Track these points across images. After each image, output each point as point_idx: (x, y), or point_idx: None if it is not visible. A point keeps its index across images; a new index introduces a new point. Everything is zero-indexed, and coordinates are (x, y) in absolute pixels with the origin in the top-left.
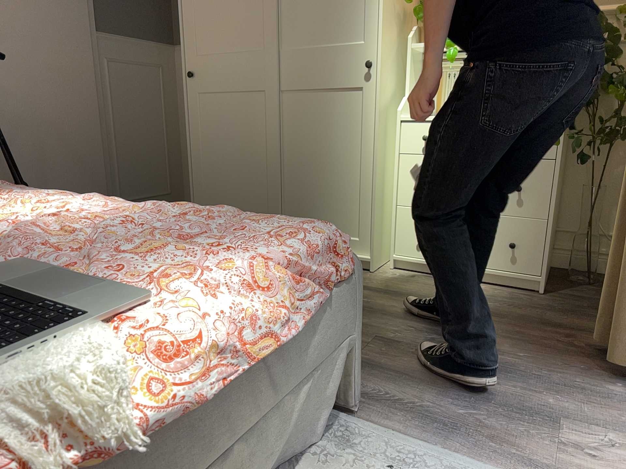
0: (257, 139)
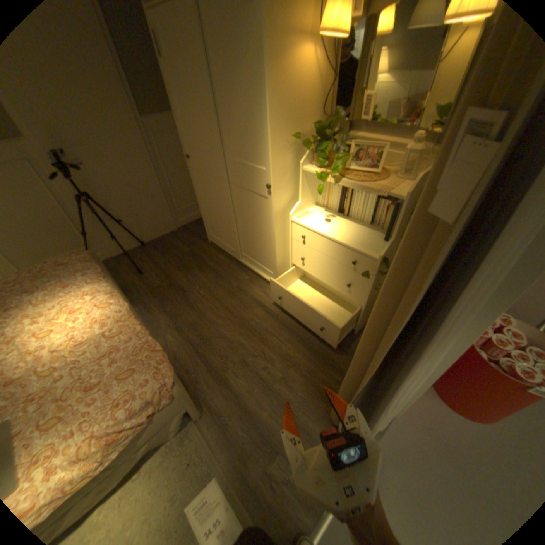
0: (223, 206)
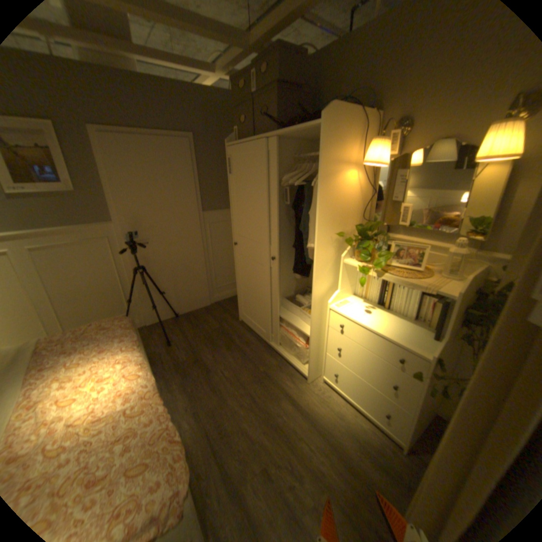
0: (261, 287)
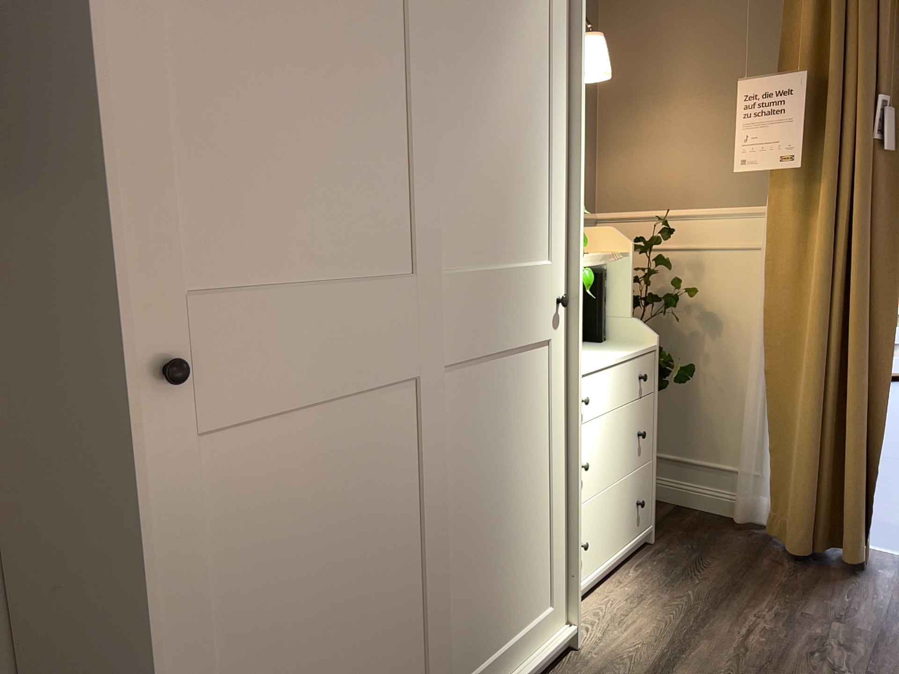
0: (407, 493)
